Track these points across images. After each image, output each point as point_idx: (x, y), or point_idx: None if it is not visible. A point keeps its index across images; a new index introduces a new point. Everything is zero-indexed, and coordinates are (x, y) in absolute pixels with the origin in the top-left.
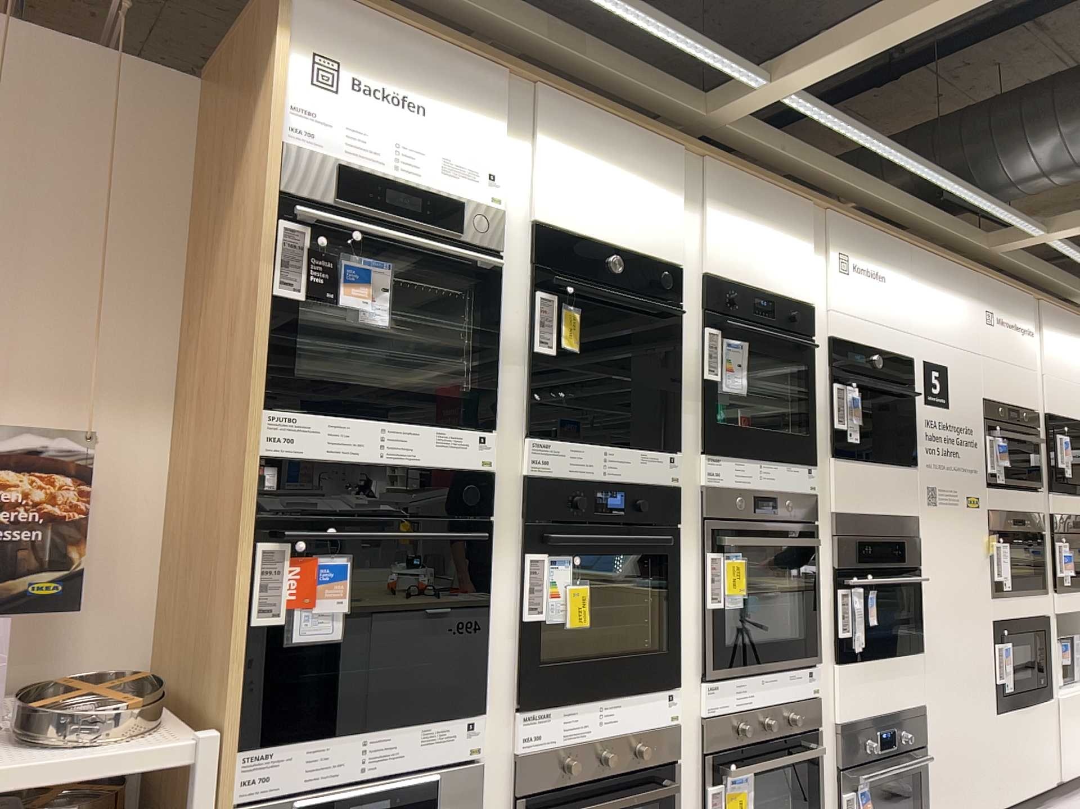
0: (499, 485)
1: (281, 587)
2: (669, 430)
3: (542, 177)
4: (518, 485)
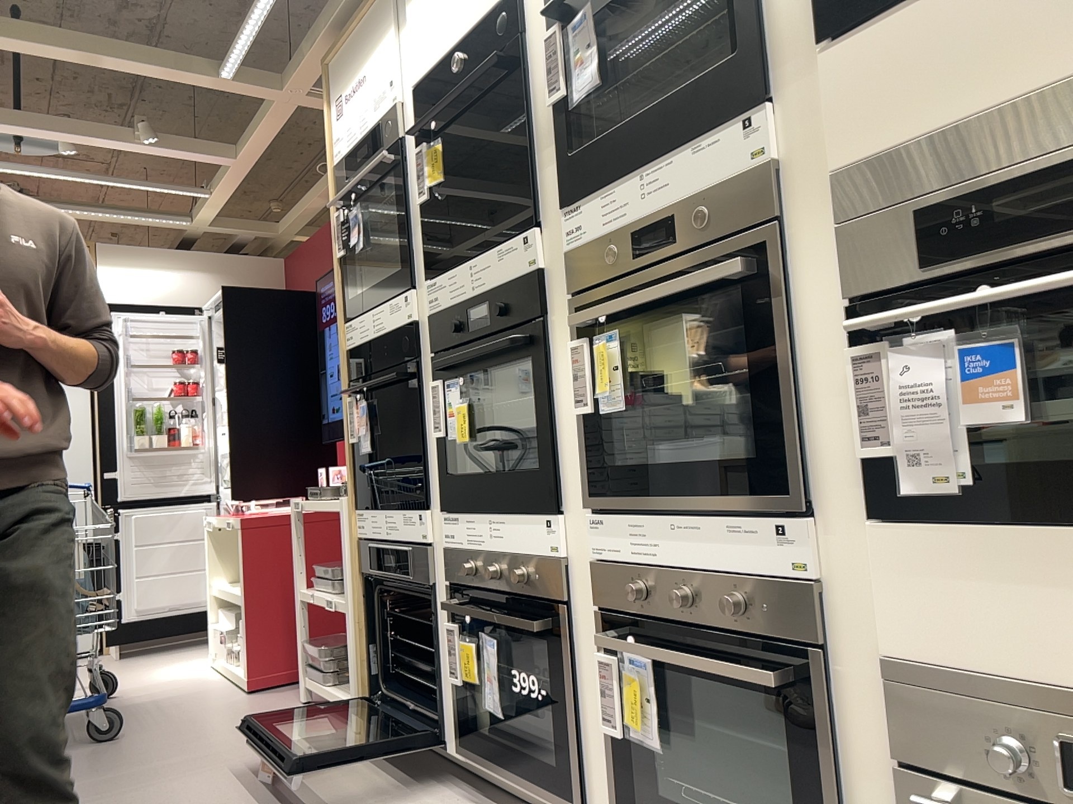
0: (420, 332)
1: (349, 428)
2: (533, 200)
3: (409, 37)
4: (429, 328)
